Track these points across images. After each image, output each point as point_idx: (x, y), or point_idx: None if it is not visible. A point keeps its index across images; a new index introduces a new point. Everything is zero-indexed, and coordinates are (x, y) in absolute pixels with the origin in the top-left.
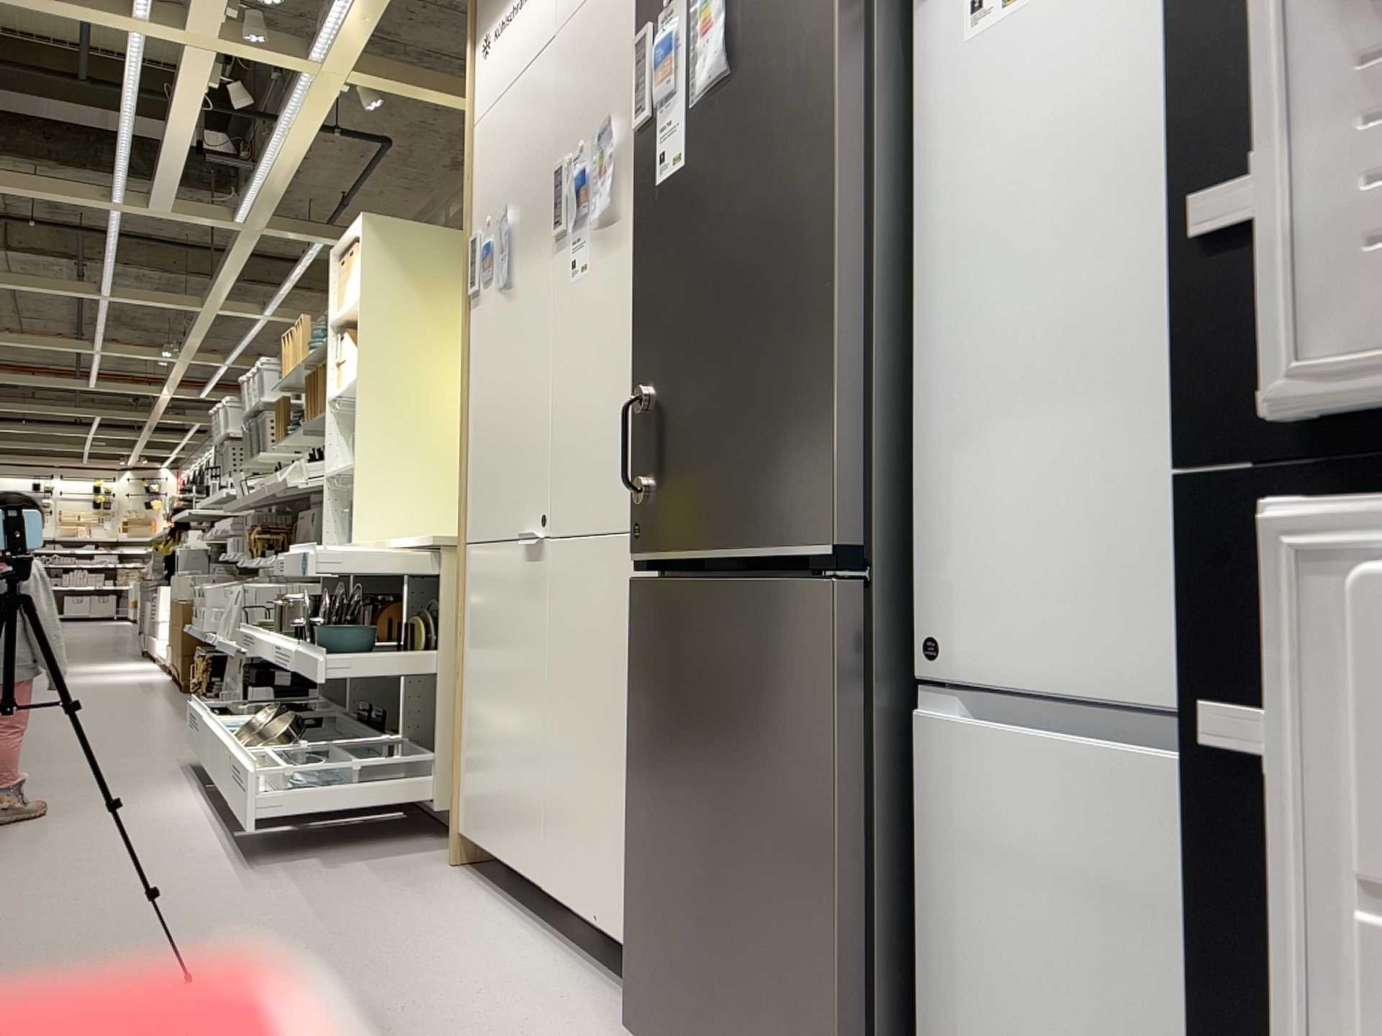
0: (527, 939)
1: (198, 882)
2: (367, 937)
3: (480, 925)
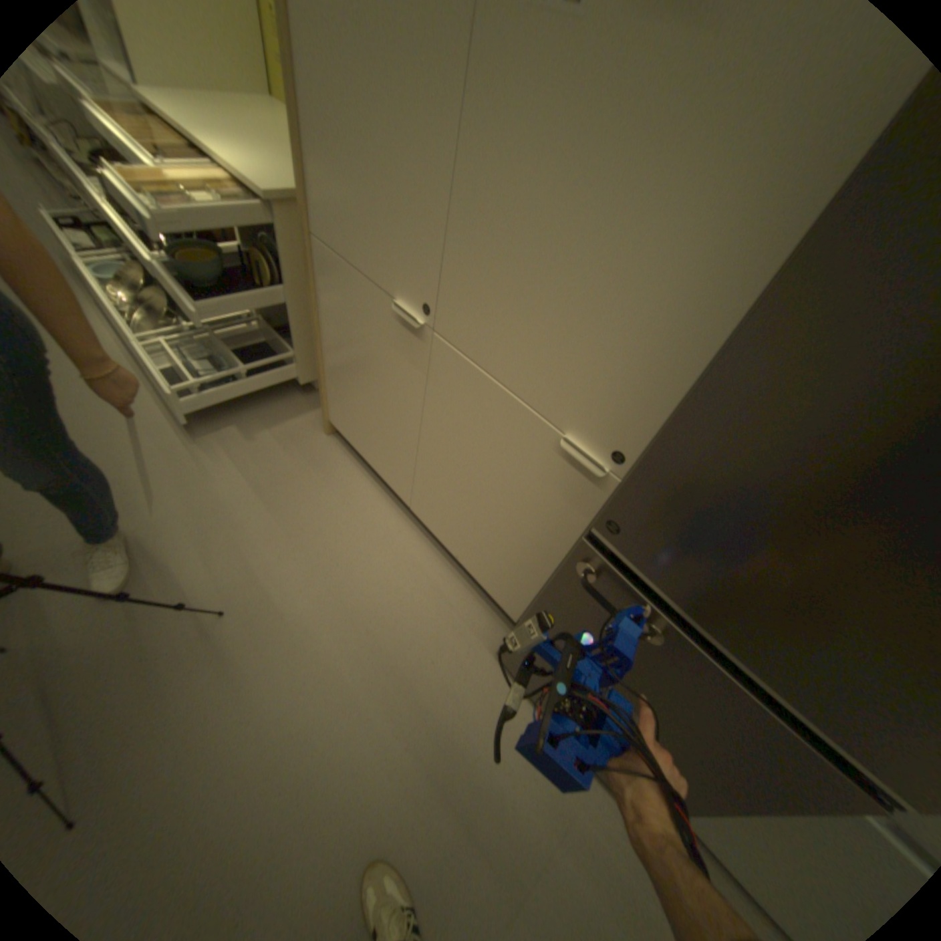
0: (402, 528)
1: (162, 462)
2: (309, 534)
3: (370, 513)
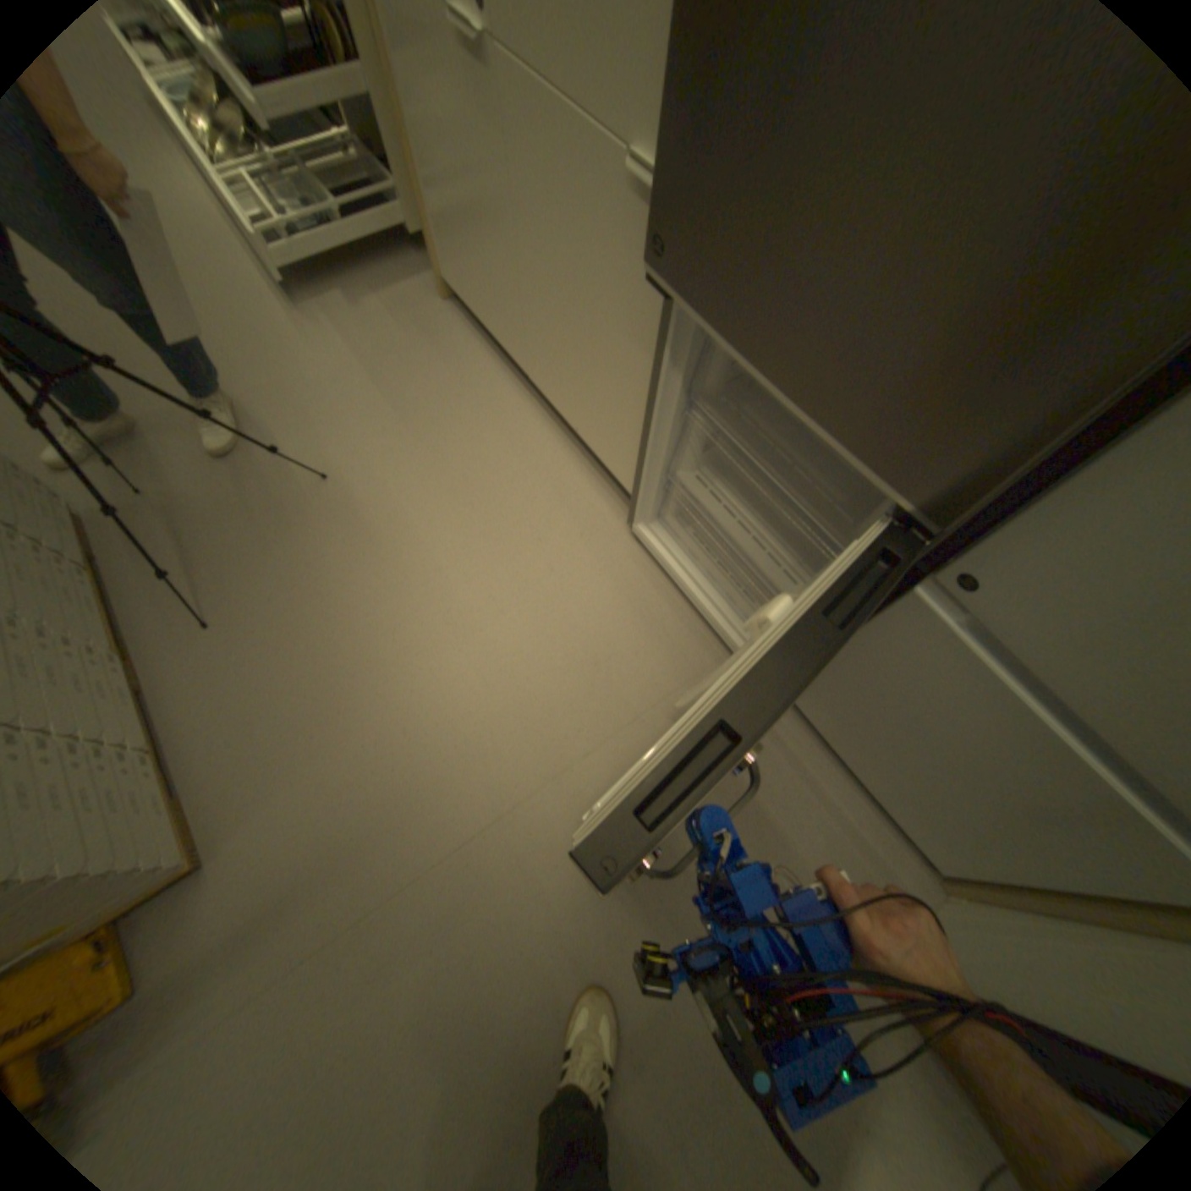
0: (523, 406)
1: (264, 330)
2: (416, 408)
3: (487, 389)
